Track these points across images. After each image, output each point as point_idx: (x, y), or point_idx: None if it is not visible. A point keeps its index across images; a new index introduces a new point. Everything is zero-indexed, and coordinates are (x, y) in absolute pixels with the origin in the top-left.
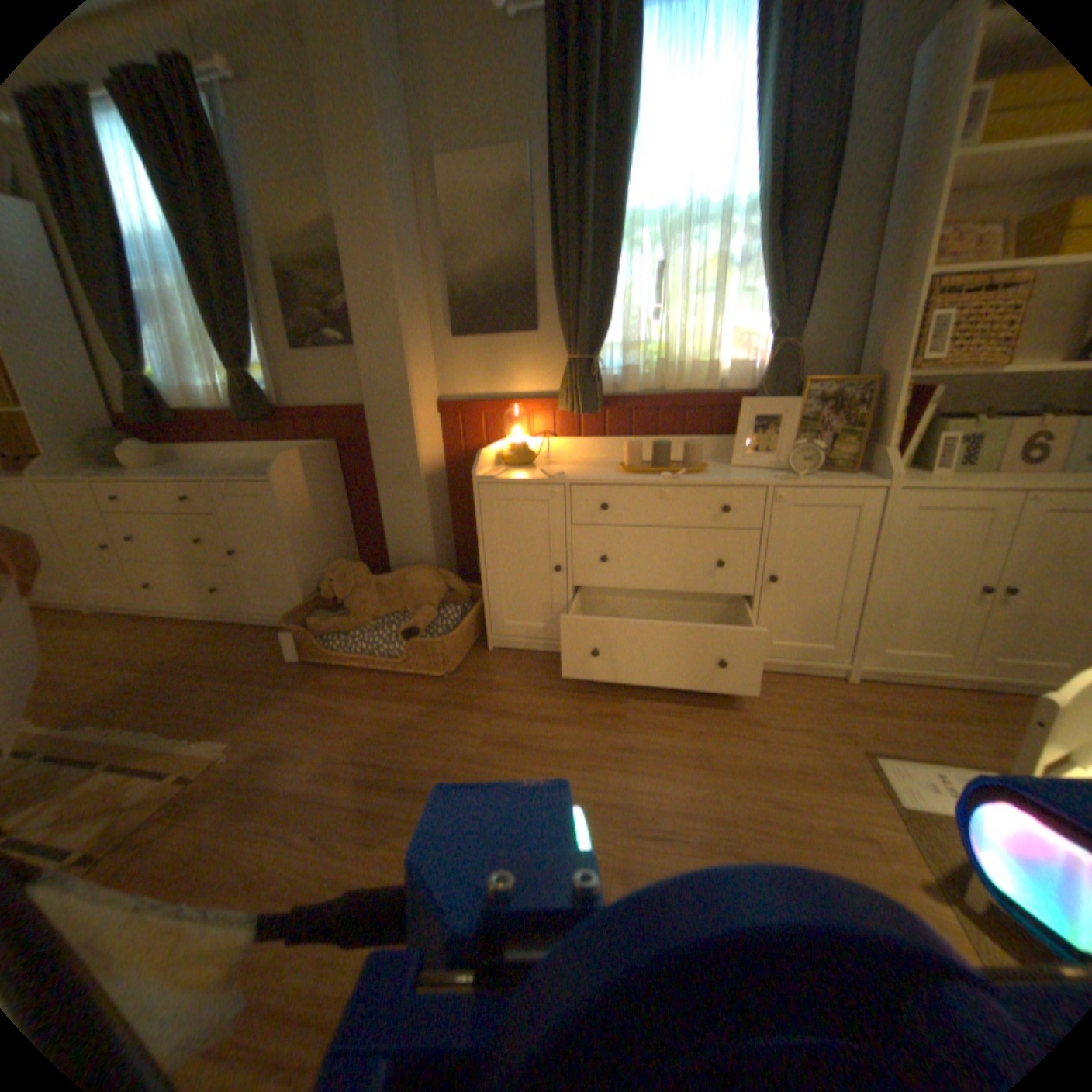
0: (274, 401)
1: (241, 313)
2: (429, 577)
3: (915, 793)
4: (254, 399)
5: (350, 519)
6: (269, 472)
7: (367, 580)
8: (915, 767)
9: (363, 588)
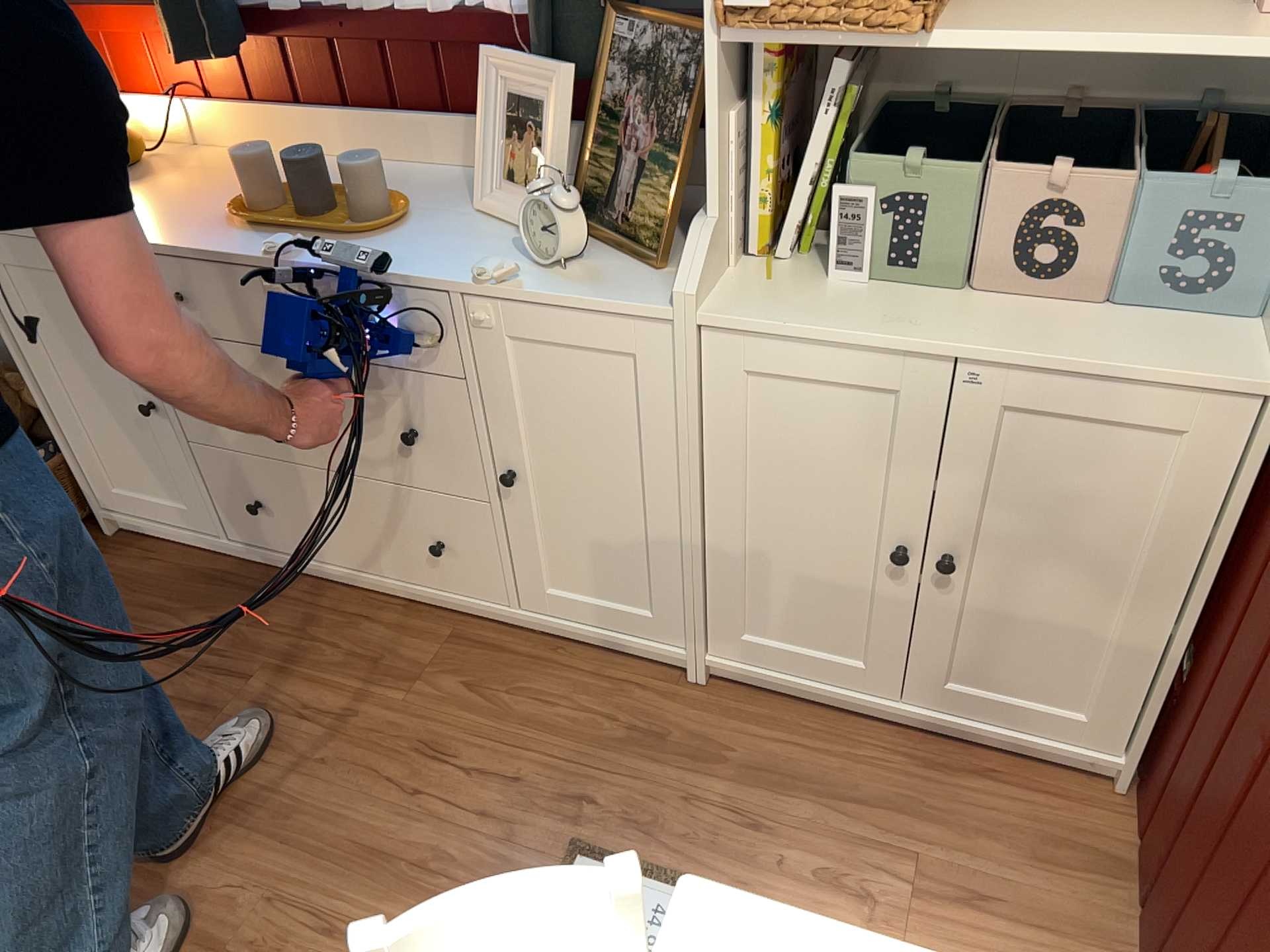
0: None
1: None
2: None
3: None
4: None
5: None
6: None
7: None
8: None
9: None
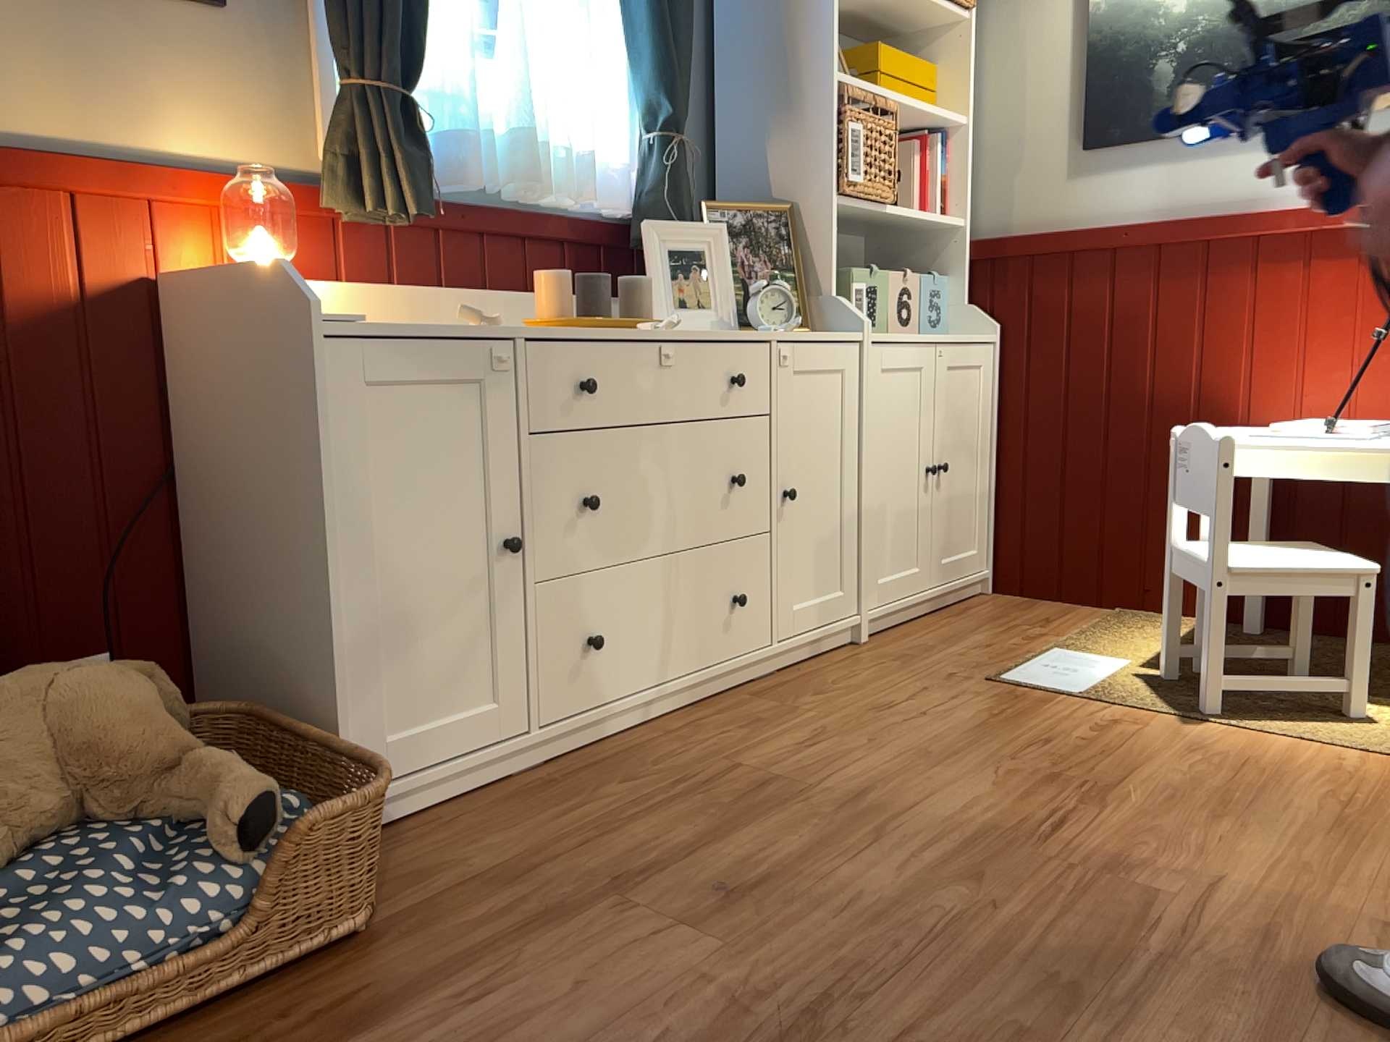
0: None
1: None
2: (126, 677)
3: (1060, 681)
4: None
5: None
6: None
7: None
8: (1022, 668)
9: None
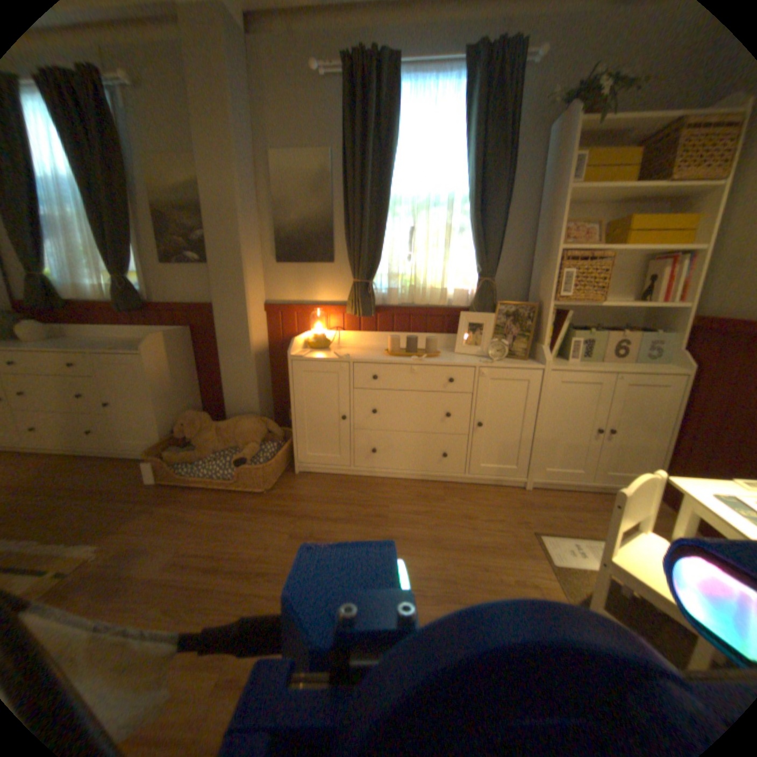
0: (145, 298)
1: (126, 237)
2: (255, 423)
3: (562, 557)
4: (131, 296)
5: (198, 382)
6: (139, 348)
7: (210, 425)
8: (563, 540)
9: (206, 431)
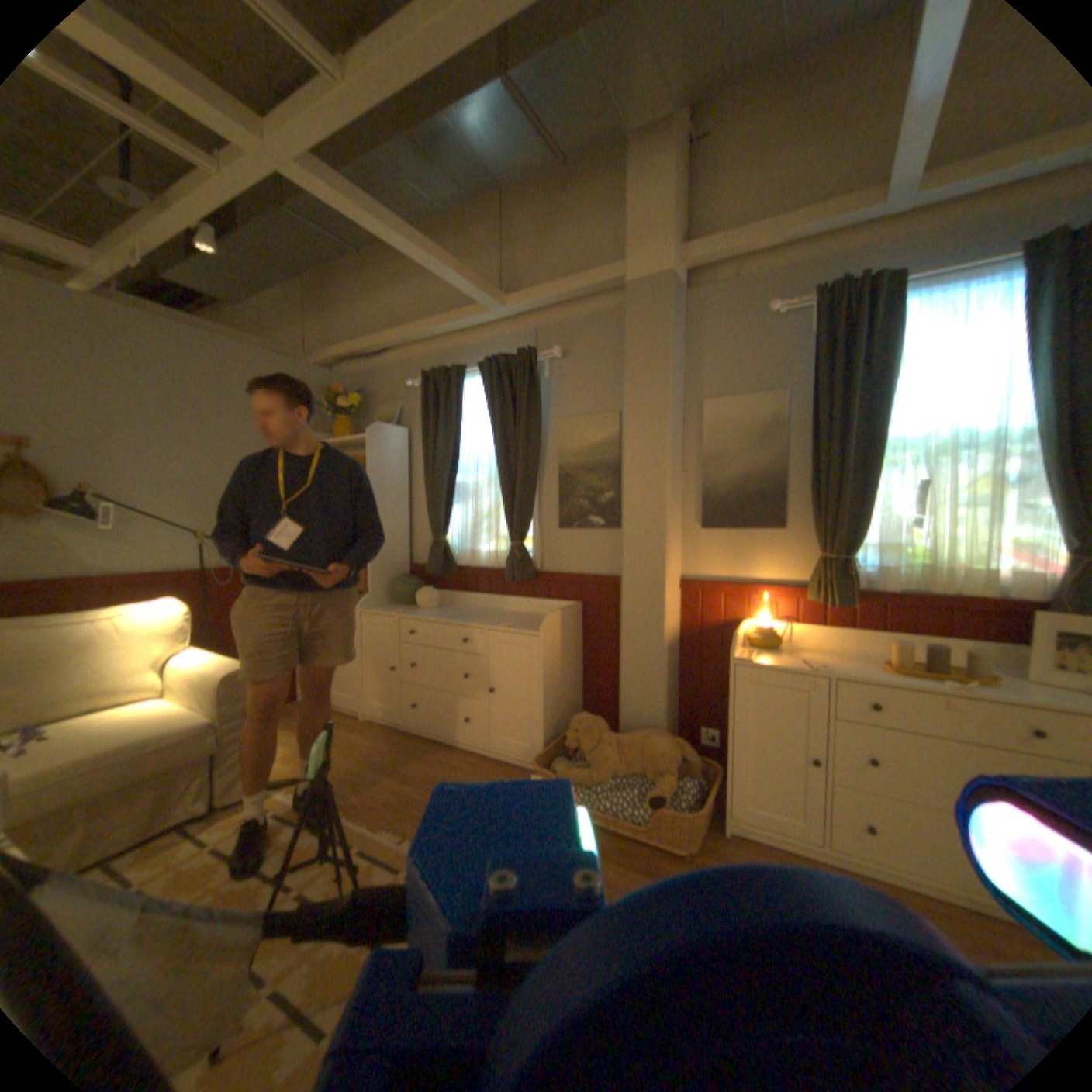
0: (537, 566)
1: (530, 502)
2: (669, 745)
3: None
4: (524, 565)
5: (581, 672)
6: (535, 627)
7: (608, 738)
8: None
9: (604, 744)
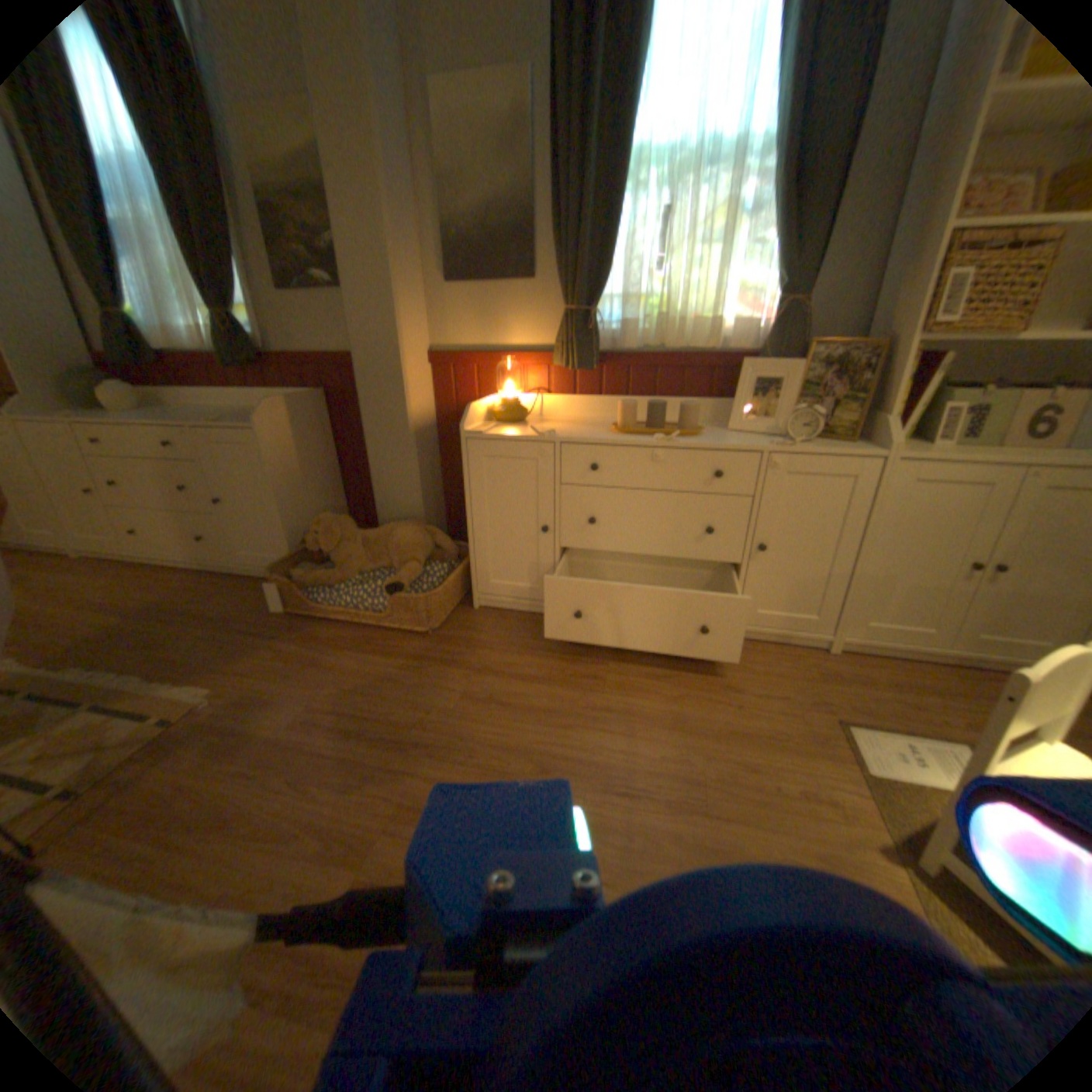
0: (260, 346)
1: (224, 248)
2: (416, 533)
3: (884, 762)
4: (239, 343)
5: (340, 473)
6: (254, 420)
7: (354, 535)
8: (887, 737)
9: (349, 542)
